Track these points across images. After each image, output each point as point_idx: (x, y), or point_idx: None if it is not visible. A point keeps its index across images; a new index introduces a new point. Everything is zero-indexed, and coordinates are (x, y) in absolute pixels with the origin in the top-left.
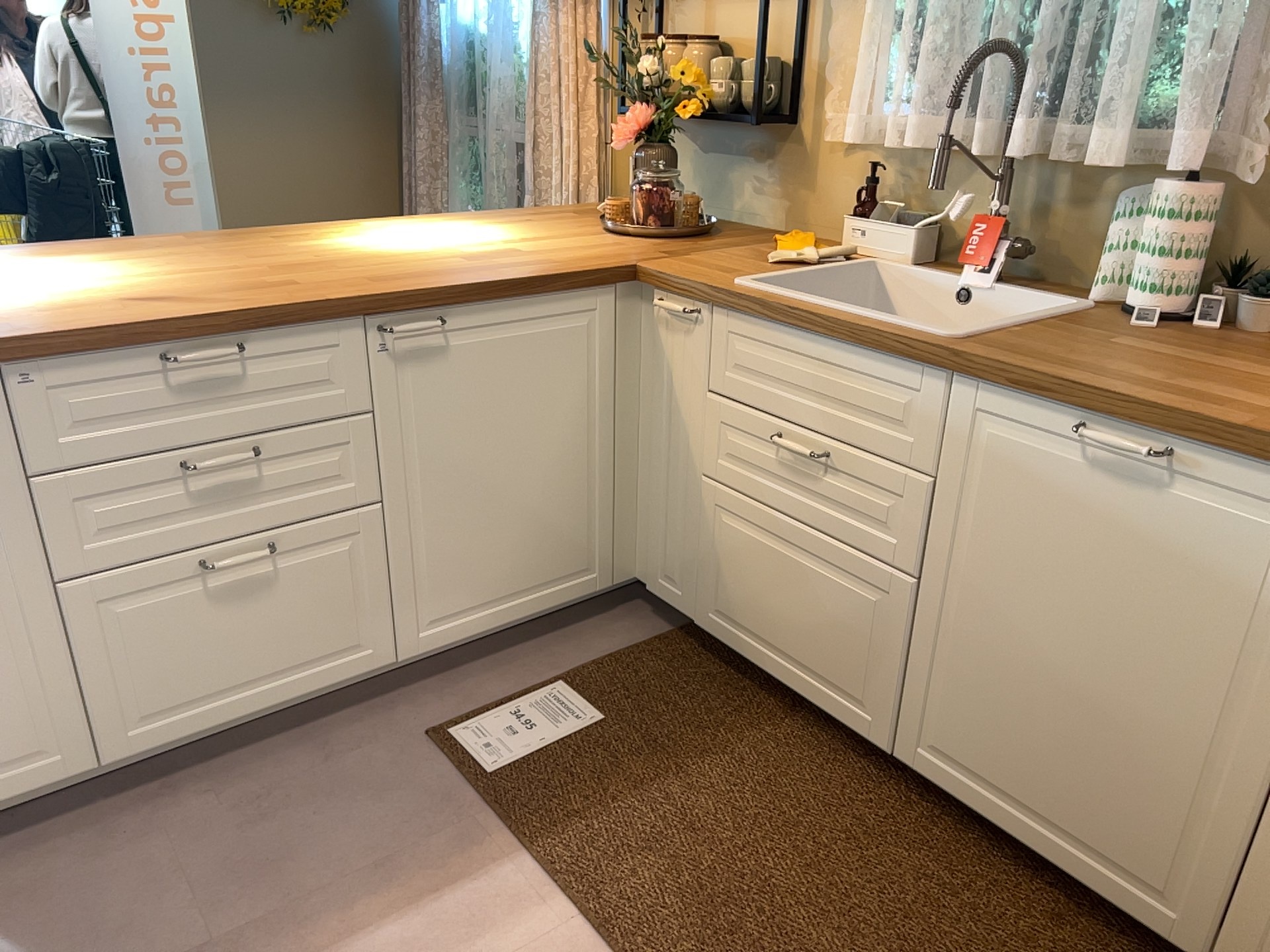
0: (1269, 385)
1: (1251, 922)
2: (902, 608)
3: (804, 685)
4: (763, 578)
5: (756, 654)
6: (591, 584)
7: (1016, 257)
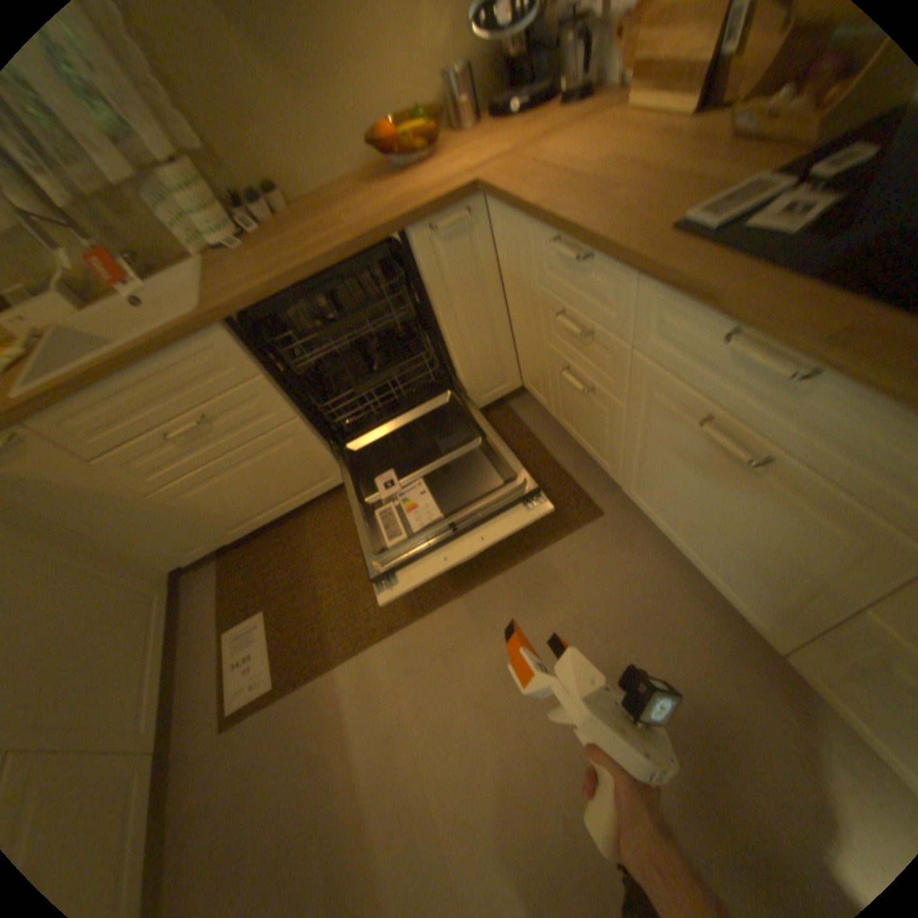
0: (321, 226)
1: (471, 390)
2: (304, 432)
3: (297, 501)
4: (234, 493)
5: (267, 518)
6: (159, 600)
7: (132, 262)
